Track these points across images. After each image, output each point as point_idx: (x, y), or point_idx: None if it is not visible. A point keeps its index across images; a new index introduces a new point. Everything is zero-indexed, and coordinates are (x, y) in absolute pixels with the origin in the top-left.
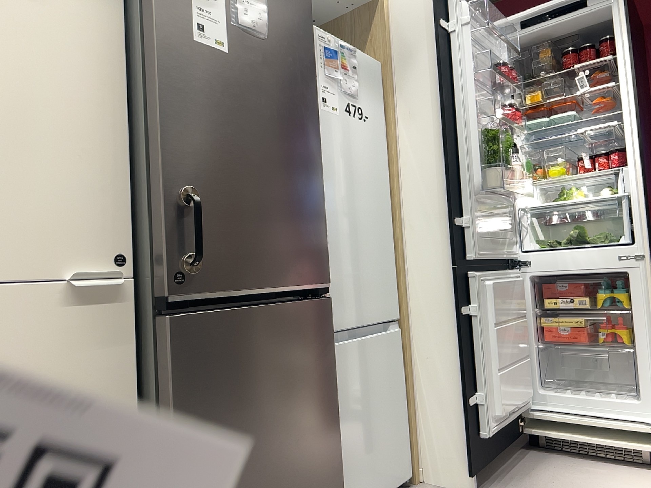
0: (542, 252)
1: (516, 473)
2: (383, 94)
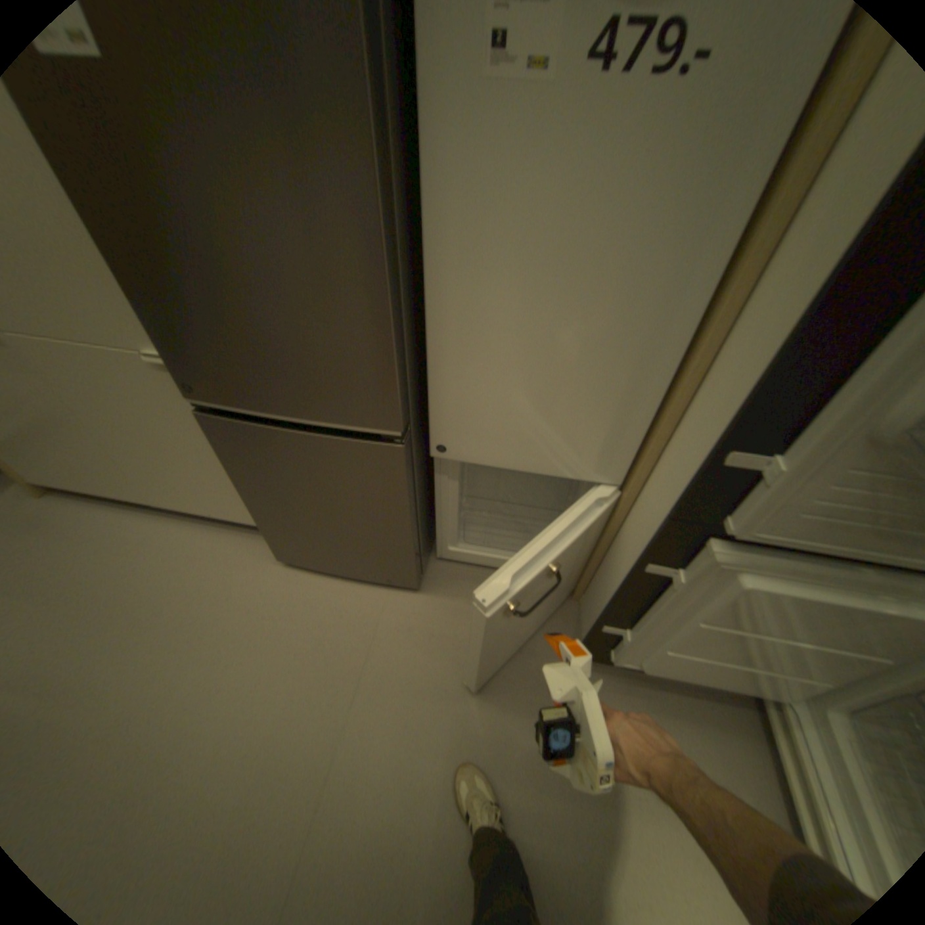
0: None
1: (664, 700)
2: None
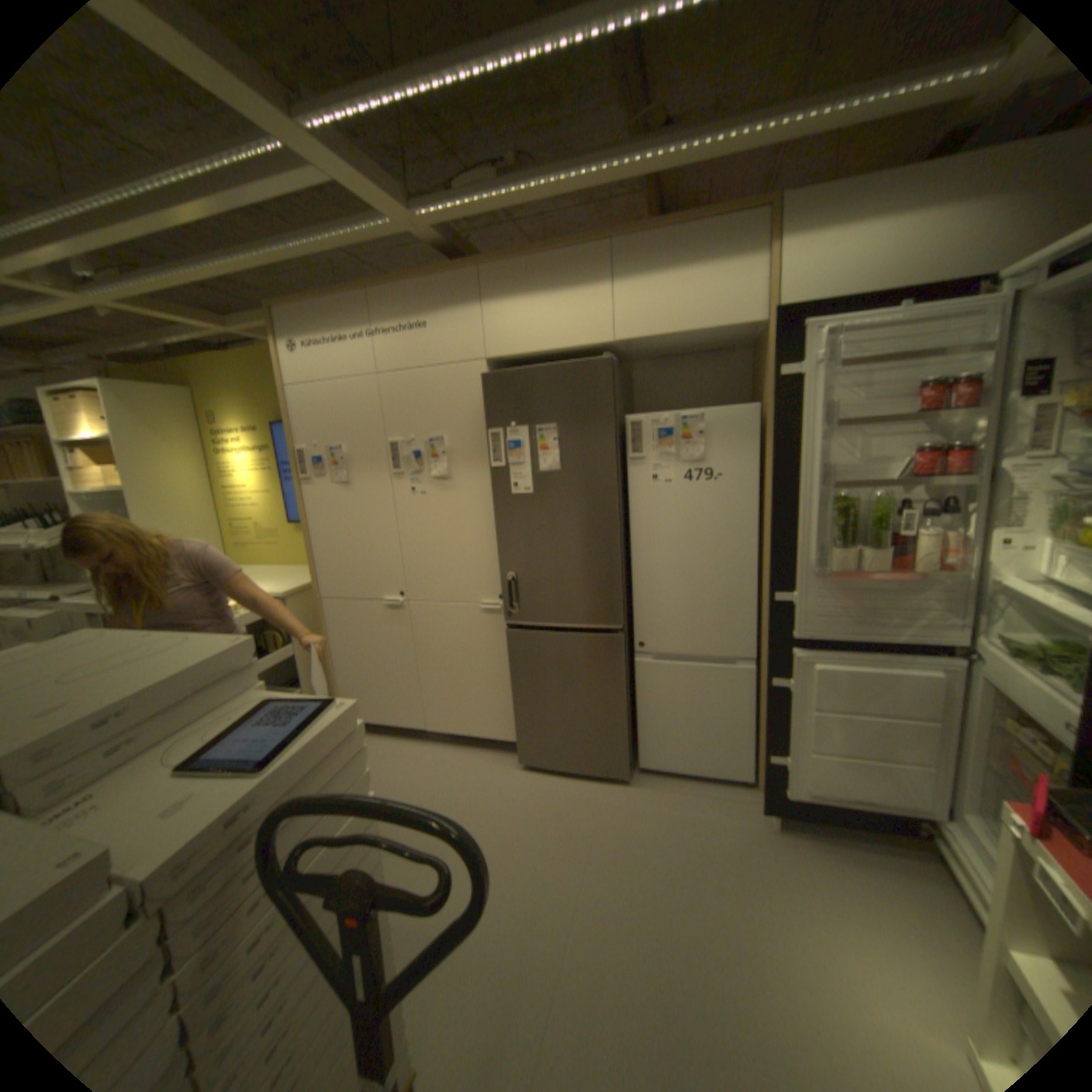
0: (1000, 655)
1: (853, 857)
2: (766, 436)
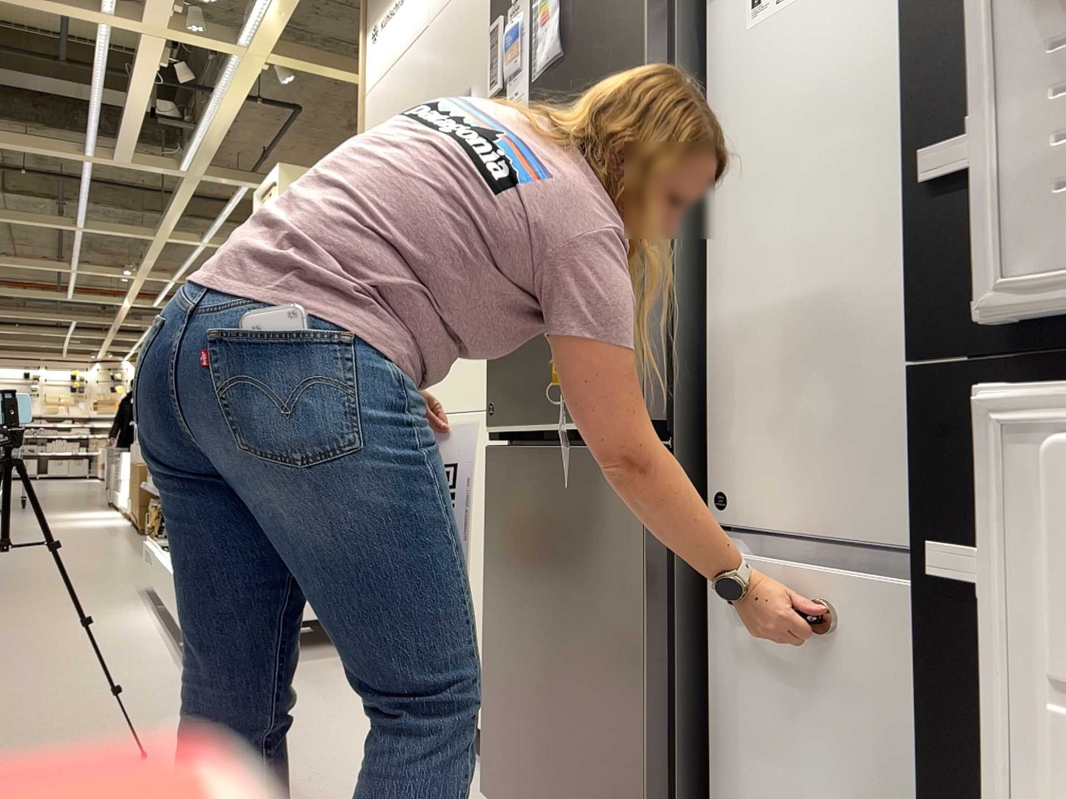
0: None
1: None
2: None
